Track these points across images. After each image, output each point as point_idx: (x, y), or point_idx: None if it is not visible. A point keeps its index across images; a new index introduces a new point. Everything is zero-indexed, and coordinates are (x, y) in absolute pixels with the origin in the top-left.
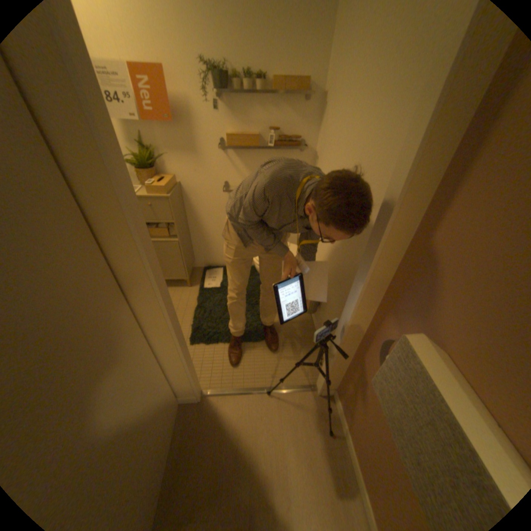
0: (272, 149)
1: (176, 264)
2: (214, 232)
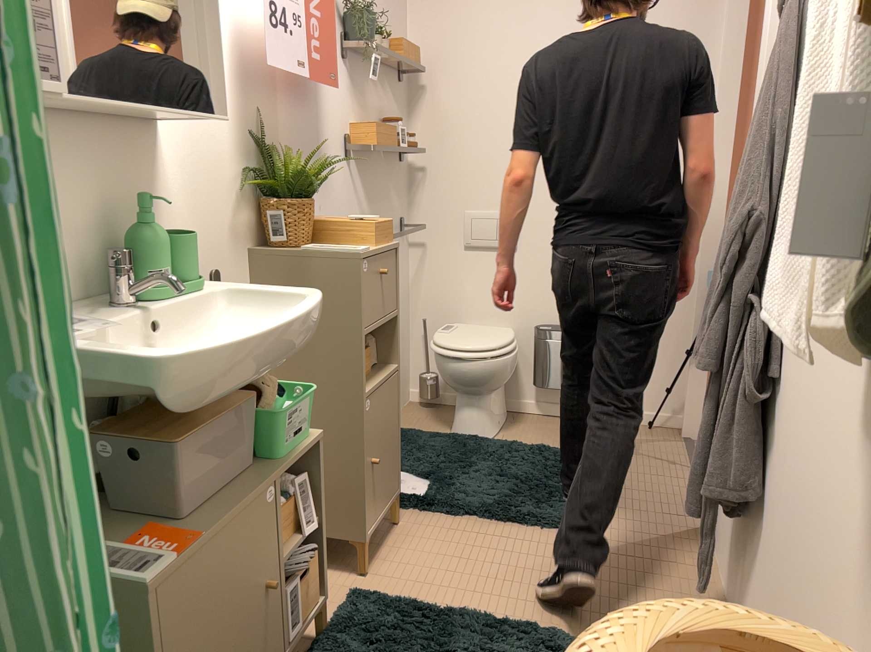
0: (385, 165)
1: (394, 447)
2: None
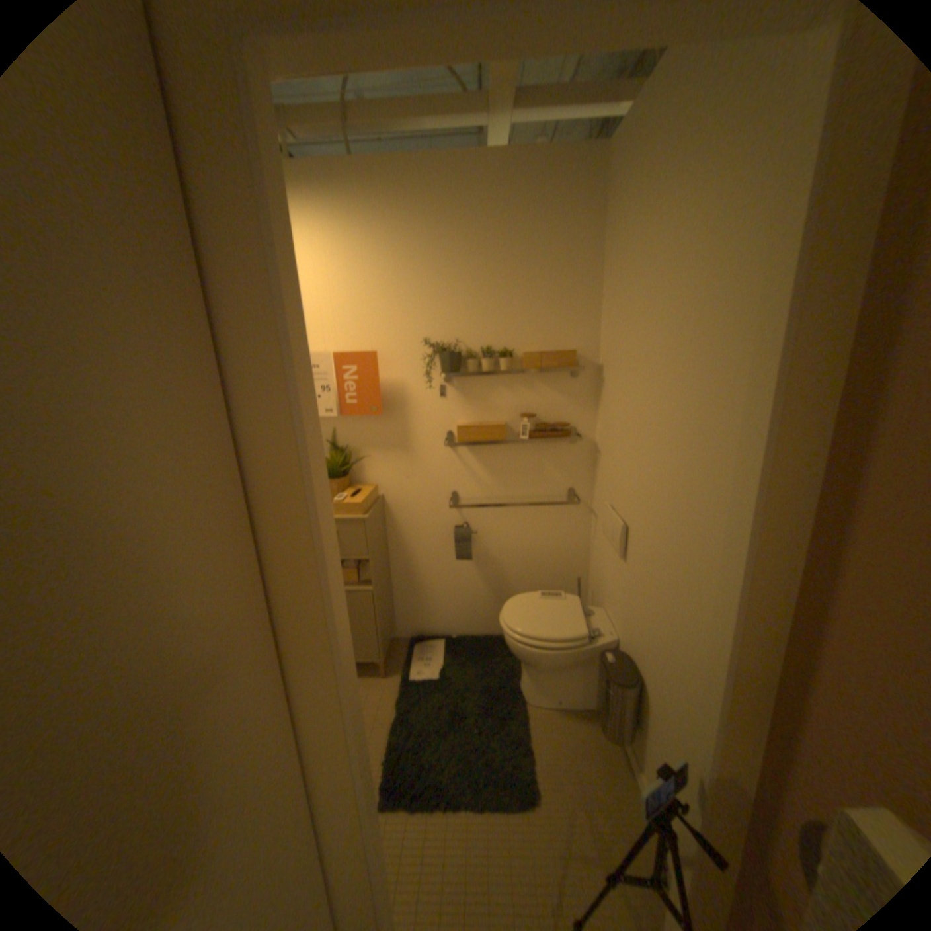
0: (526, 443)
1: (364, 633)
2: (432, 573)
